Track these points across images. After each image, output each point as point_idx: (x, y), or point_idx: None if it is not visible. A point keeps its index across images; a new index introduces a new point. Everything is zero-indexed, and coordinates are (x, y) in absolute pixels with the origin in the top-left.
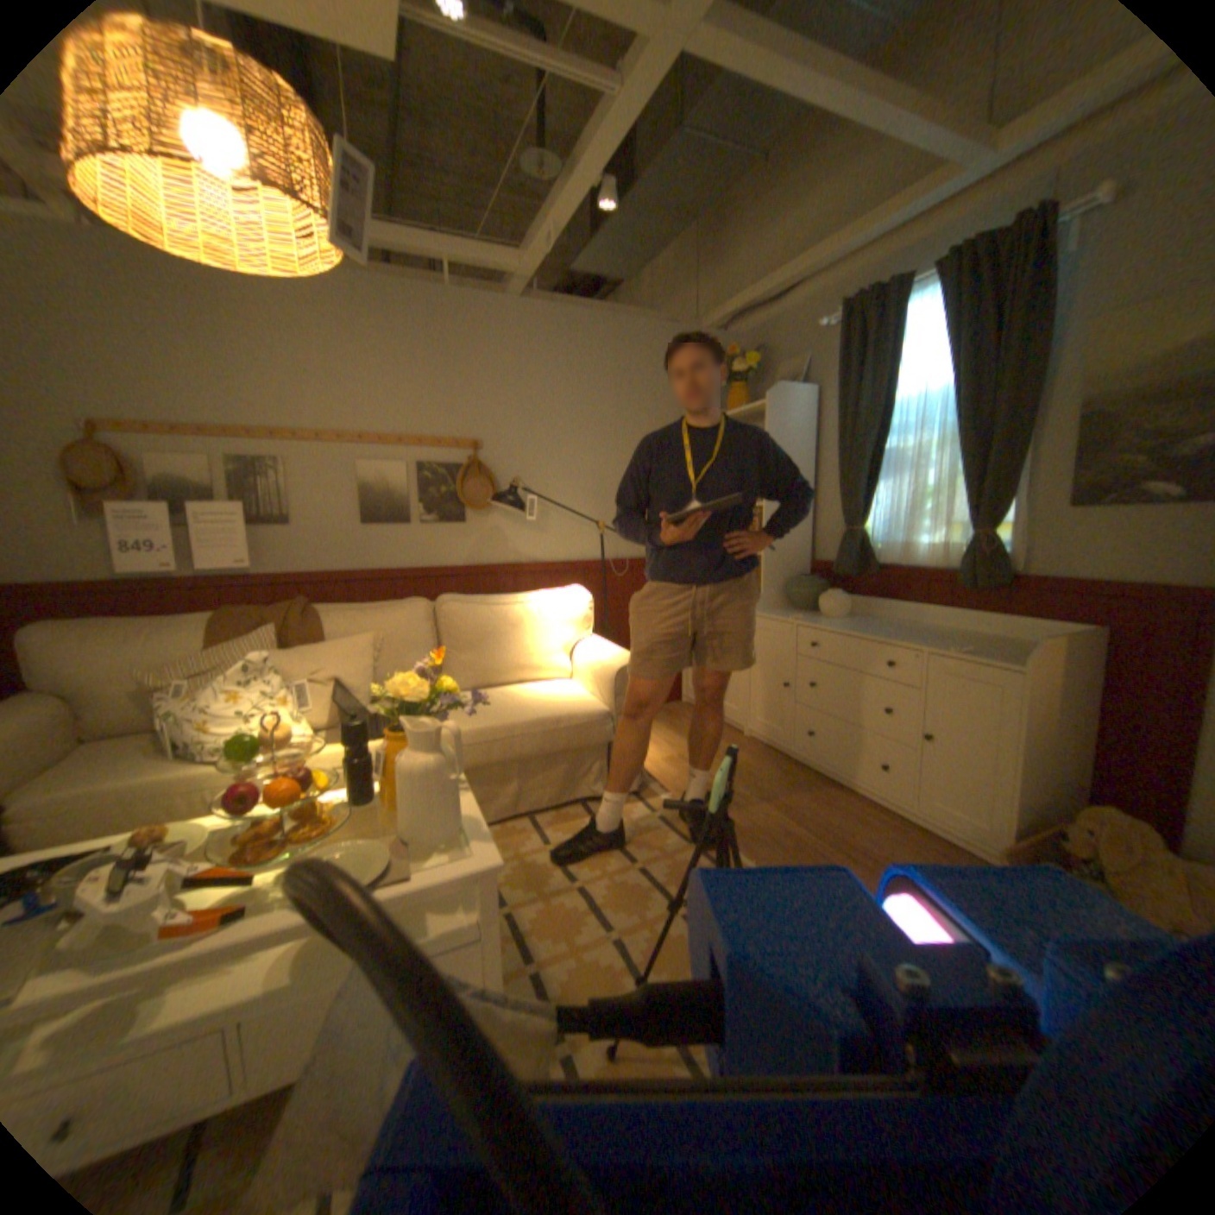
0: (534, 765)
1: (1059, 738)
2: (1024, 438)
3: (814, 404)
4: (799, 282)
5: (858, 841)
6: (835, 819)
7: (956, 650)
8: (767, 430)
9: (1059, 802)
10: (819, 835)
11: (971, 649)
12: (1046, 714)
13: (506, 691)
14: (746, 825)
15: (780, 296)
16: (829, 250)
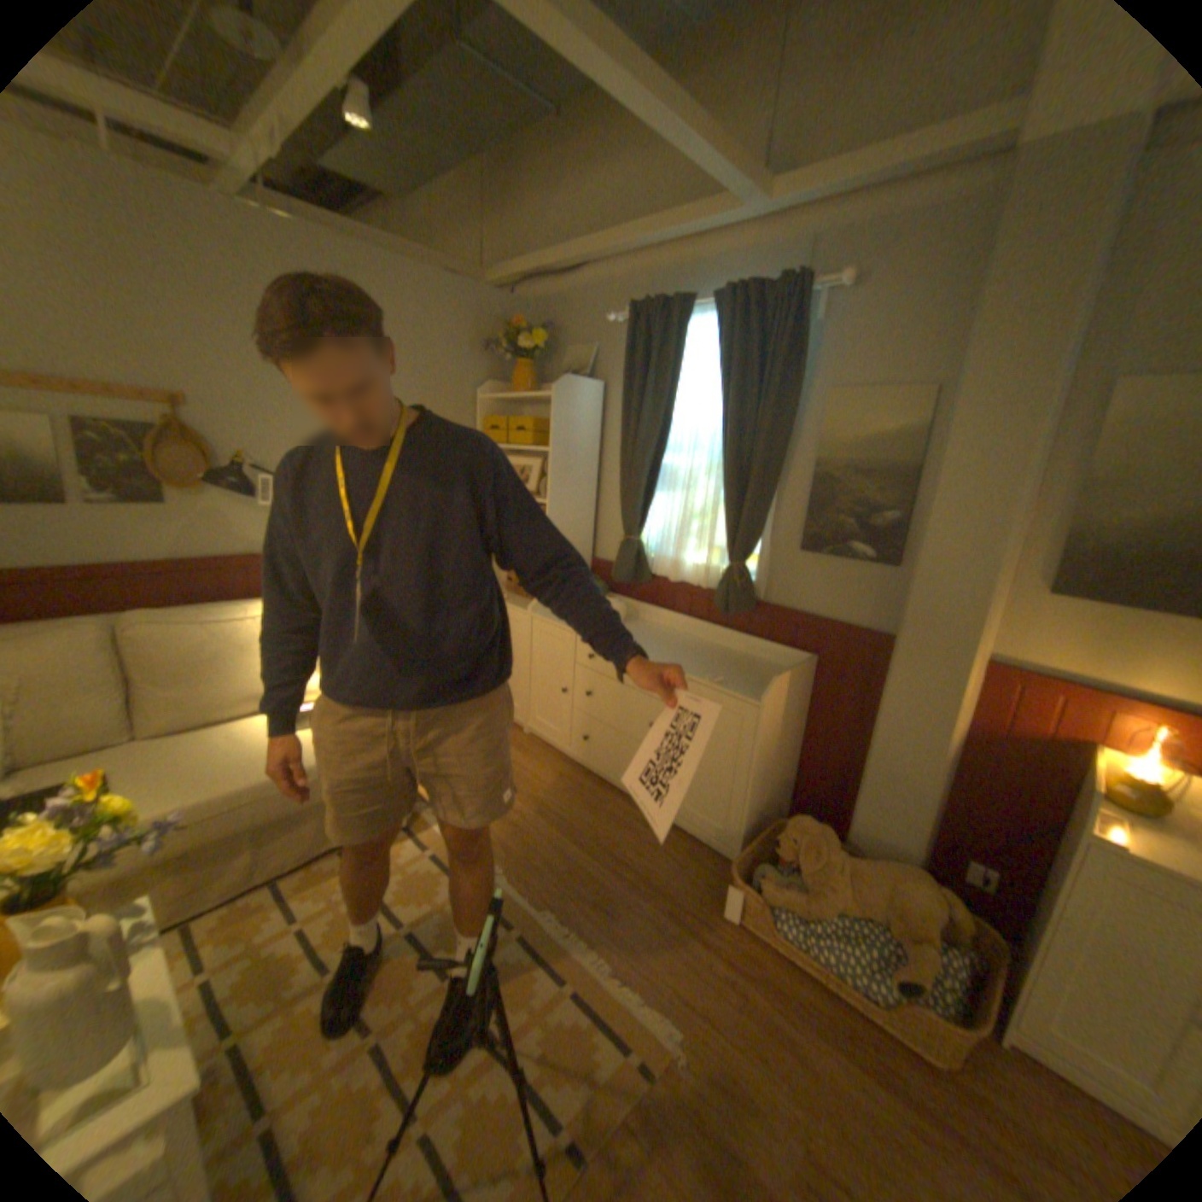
0: (273, 831)
1: (777, 751)
2: (771, 486)
3: (598, 403)
4: (587, 263)
5: (622, 851)
6: (603, 828)
7: (709, 680)
8: (551, 422)
9: (773, 799)
10: (588, 851)
11: (720, 680)
12: (770, 737)
13: (233, 734)
14: (520, 851)
15: (568, 271)
16: (618, 242)
